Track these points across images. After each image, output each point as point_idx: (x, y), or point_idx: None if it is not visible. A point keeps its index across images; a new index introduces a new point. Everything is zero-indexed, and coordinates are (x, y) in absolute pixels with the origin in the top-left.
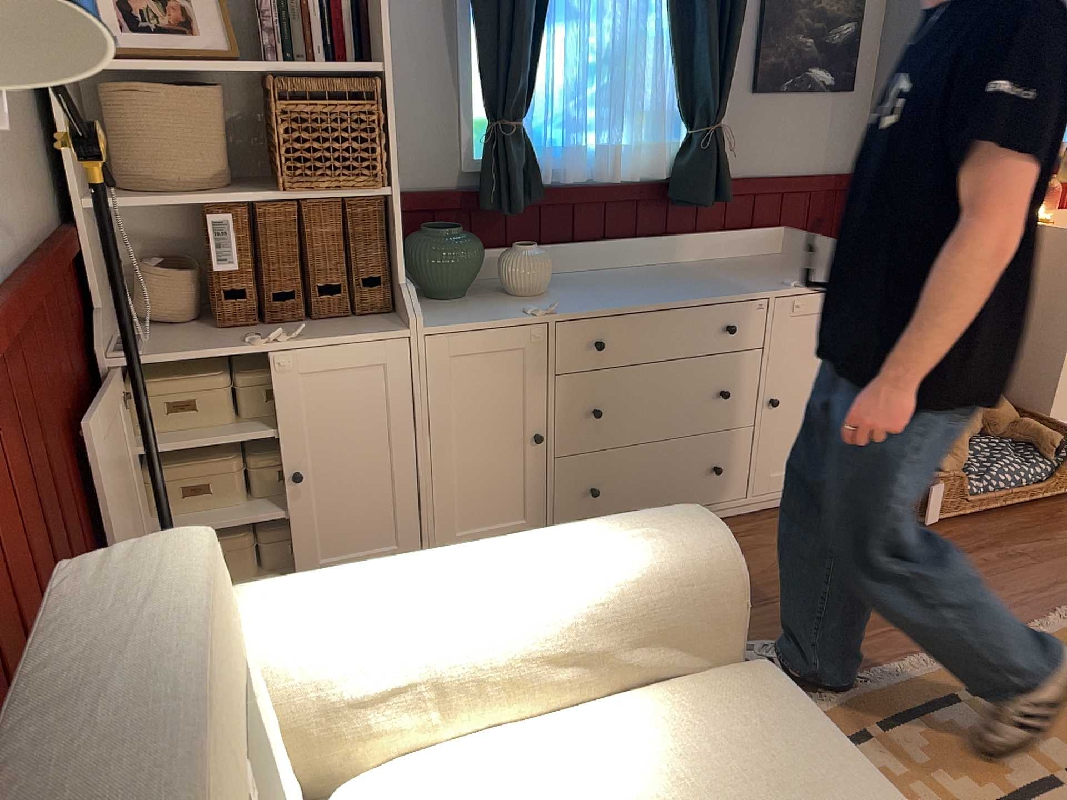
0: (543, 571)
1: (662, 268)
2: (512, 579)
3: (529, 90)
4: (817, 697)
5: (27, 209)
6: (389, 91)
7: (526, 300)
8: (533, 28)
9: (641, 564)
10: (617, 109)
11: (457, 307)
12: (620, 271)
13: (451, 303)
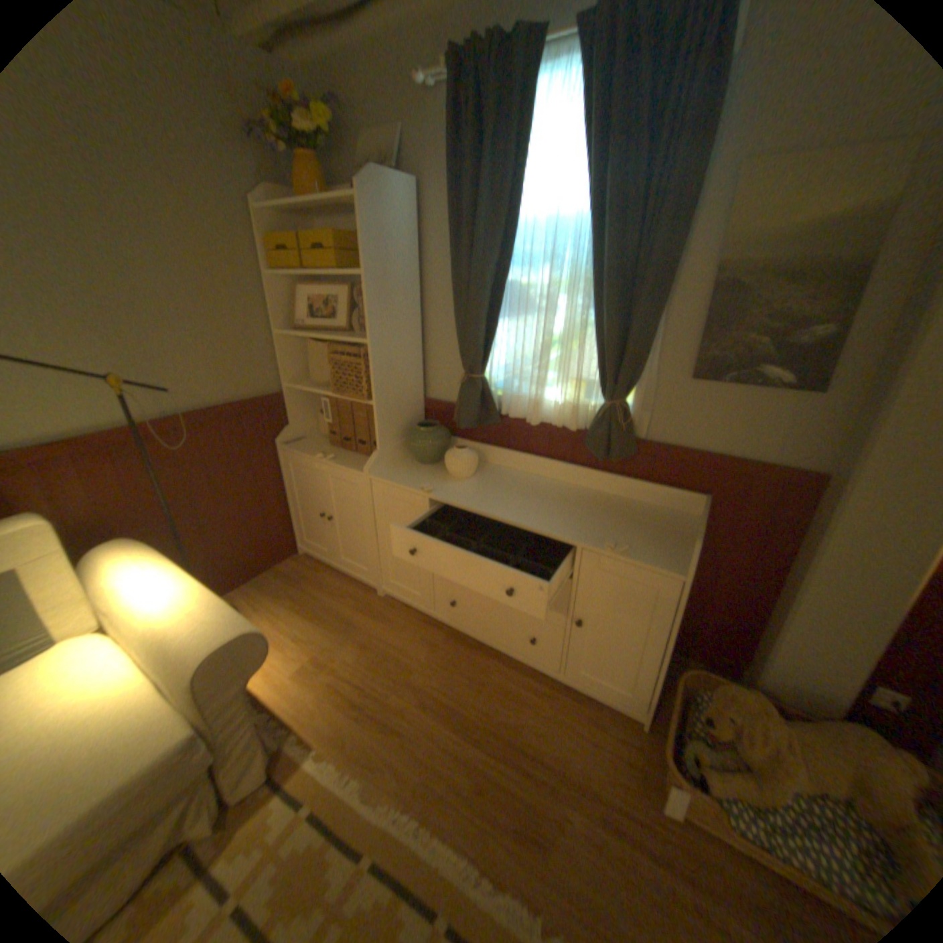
0: (157, 610)
1: (573, 490)
2: (149, 604)
3: (485, 357)
4: (386, 811)
5: (233, 386)
6: (371, 354)
7: (444, 479)
8: (482, 321)
9: (173, 637)
10: (539, 377)
11: (410, 470)
12: (541, 483)
13: (416, 467)
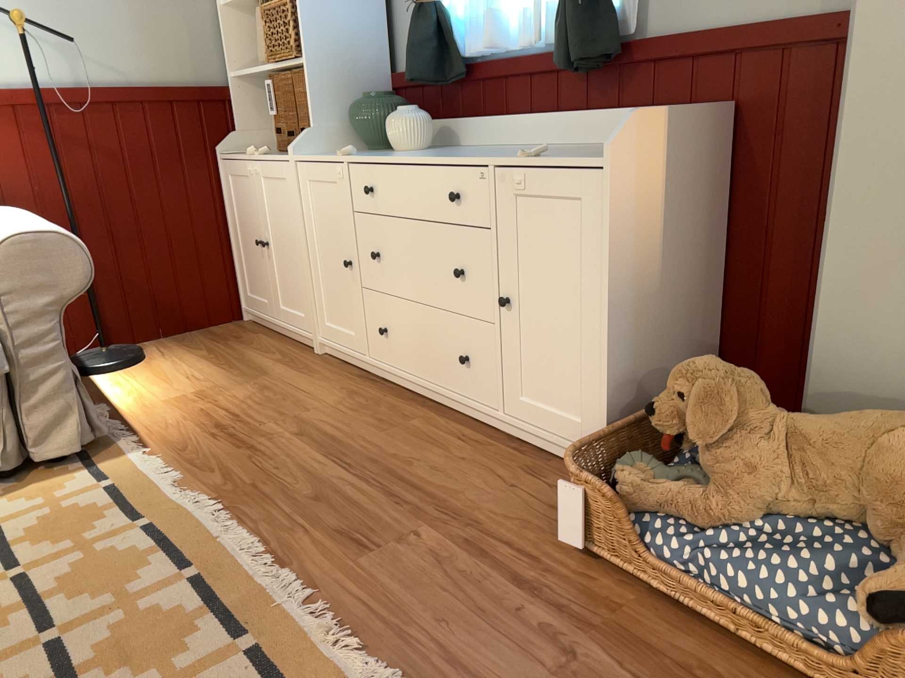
0: None
1: (548, 147)
2: None
3: None
4: (193, 496)
5: (166, 71)
6: None
7: (381, 153)
8: None
9: None
10: None
11: (347, 153)
12: (510, 147)
13: (359, 152)
